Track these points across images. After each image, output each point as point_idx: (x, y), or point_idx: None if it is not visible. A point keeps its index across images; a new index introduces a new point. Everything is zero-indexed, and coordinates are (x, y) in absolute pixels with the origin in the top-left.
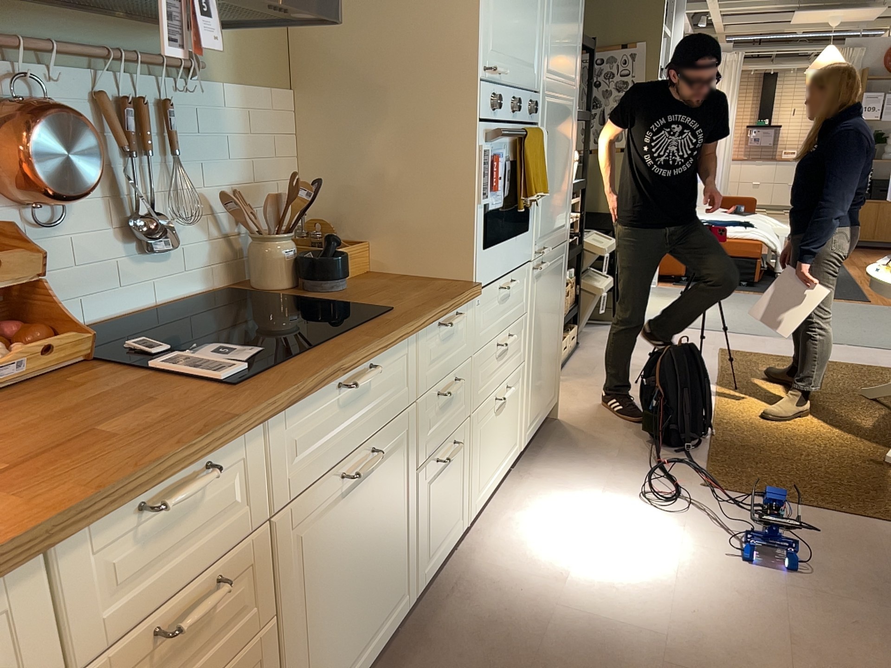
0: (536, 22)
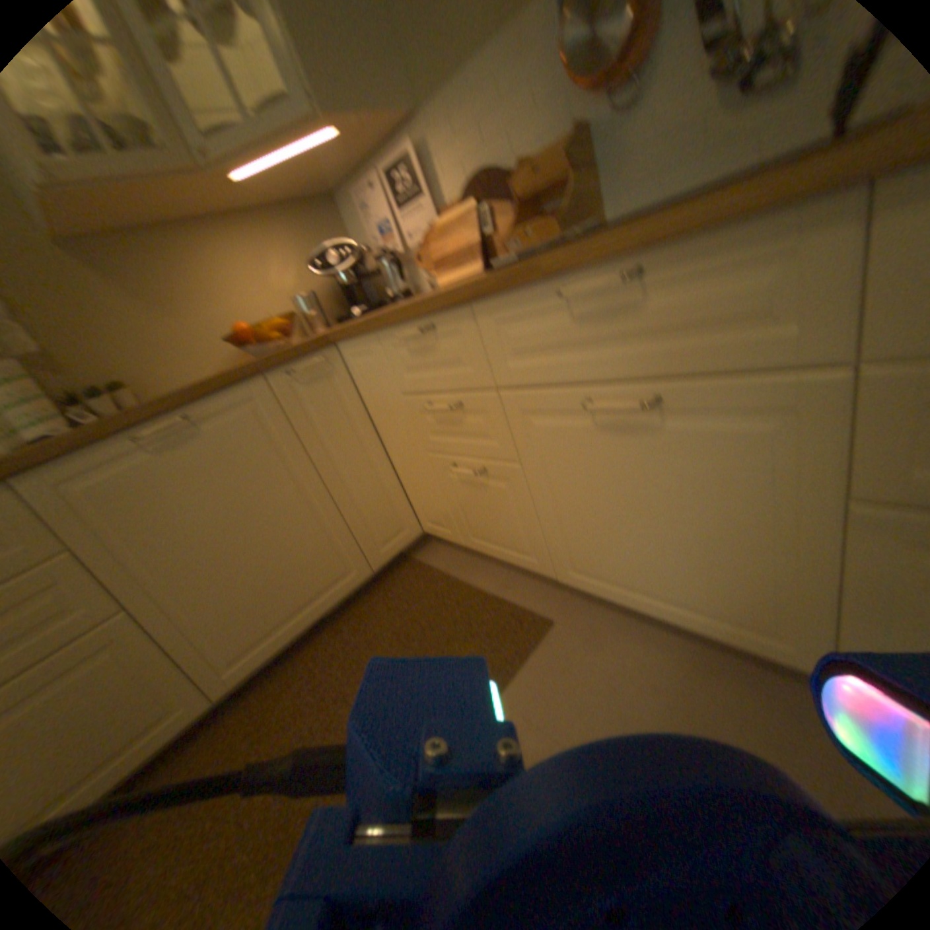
0: None
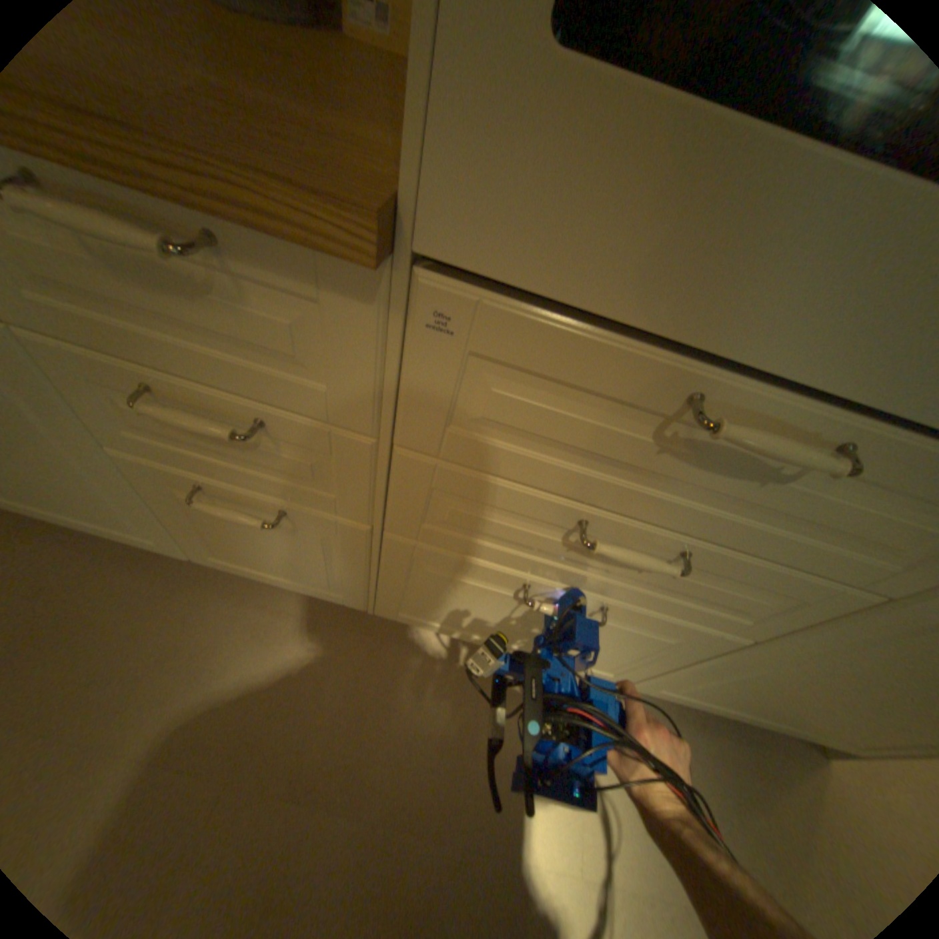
0: None
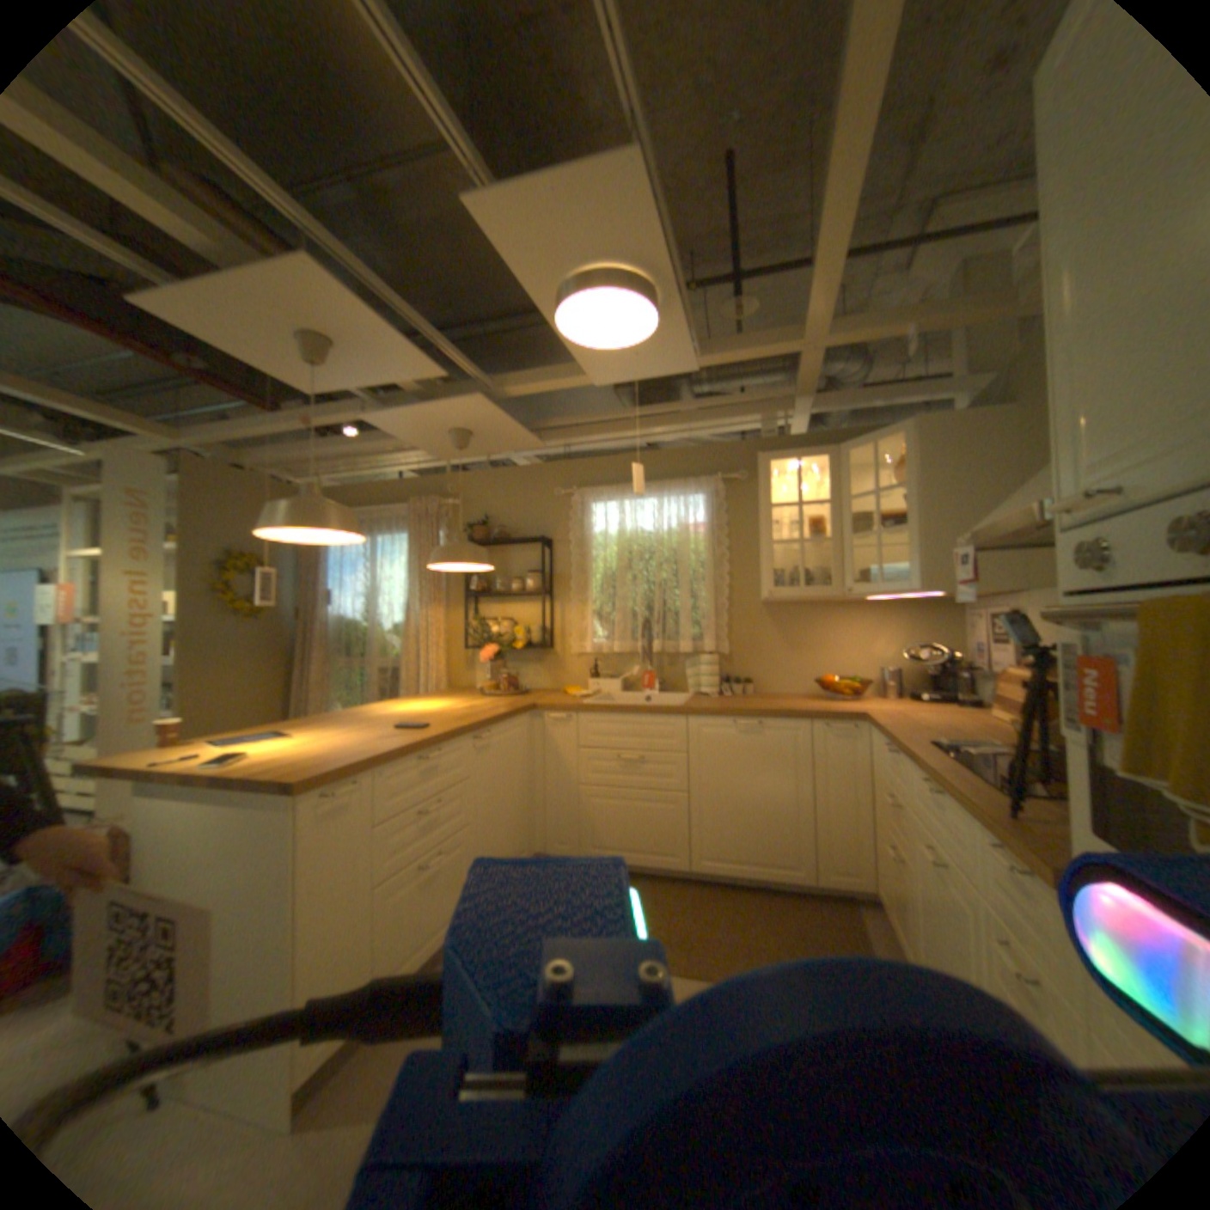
0: None
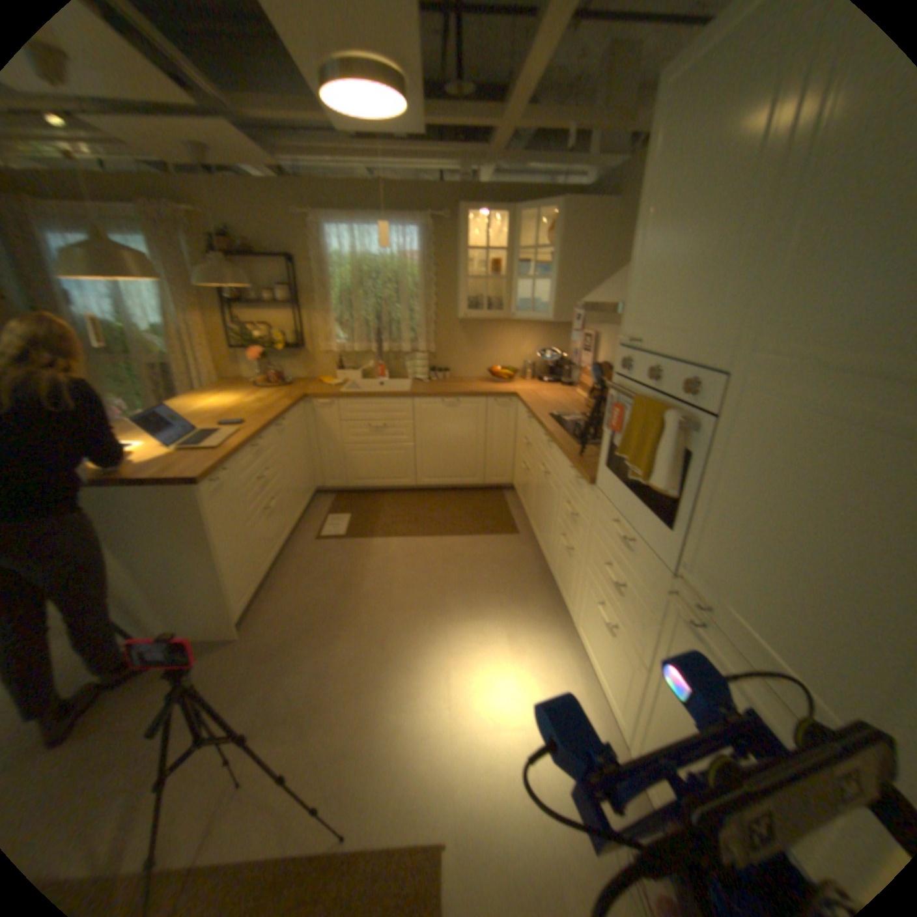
0: (727, 270)
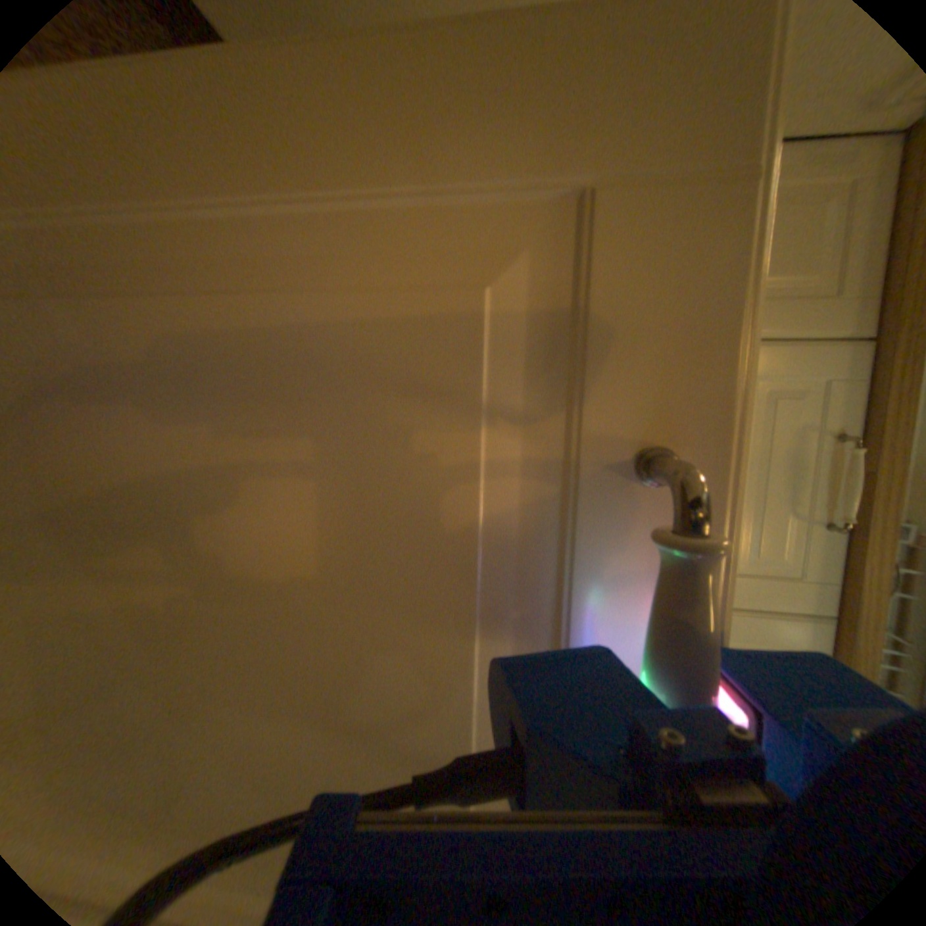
0: None
